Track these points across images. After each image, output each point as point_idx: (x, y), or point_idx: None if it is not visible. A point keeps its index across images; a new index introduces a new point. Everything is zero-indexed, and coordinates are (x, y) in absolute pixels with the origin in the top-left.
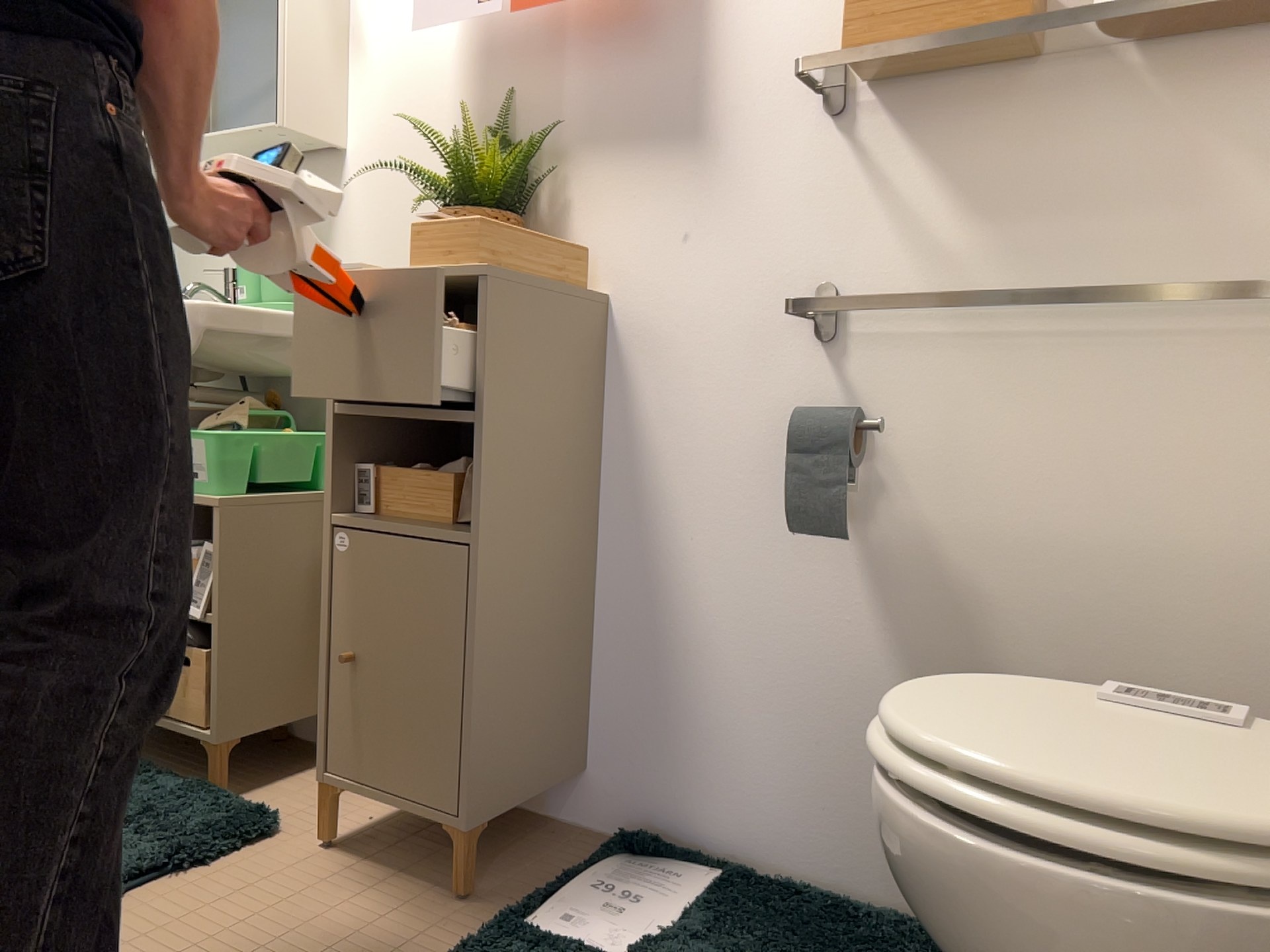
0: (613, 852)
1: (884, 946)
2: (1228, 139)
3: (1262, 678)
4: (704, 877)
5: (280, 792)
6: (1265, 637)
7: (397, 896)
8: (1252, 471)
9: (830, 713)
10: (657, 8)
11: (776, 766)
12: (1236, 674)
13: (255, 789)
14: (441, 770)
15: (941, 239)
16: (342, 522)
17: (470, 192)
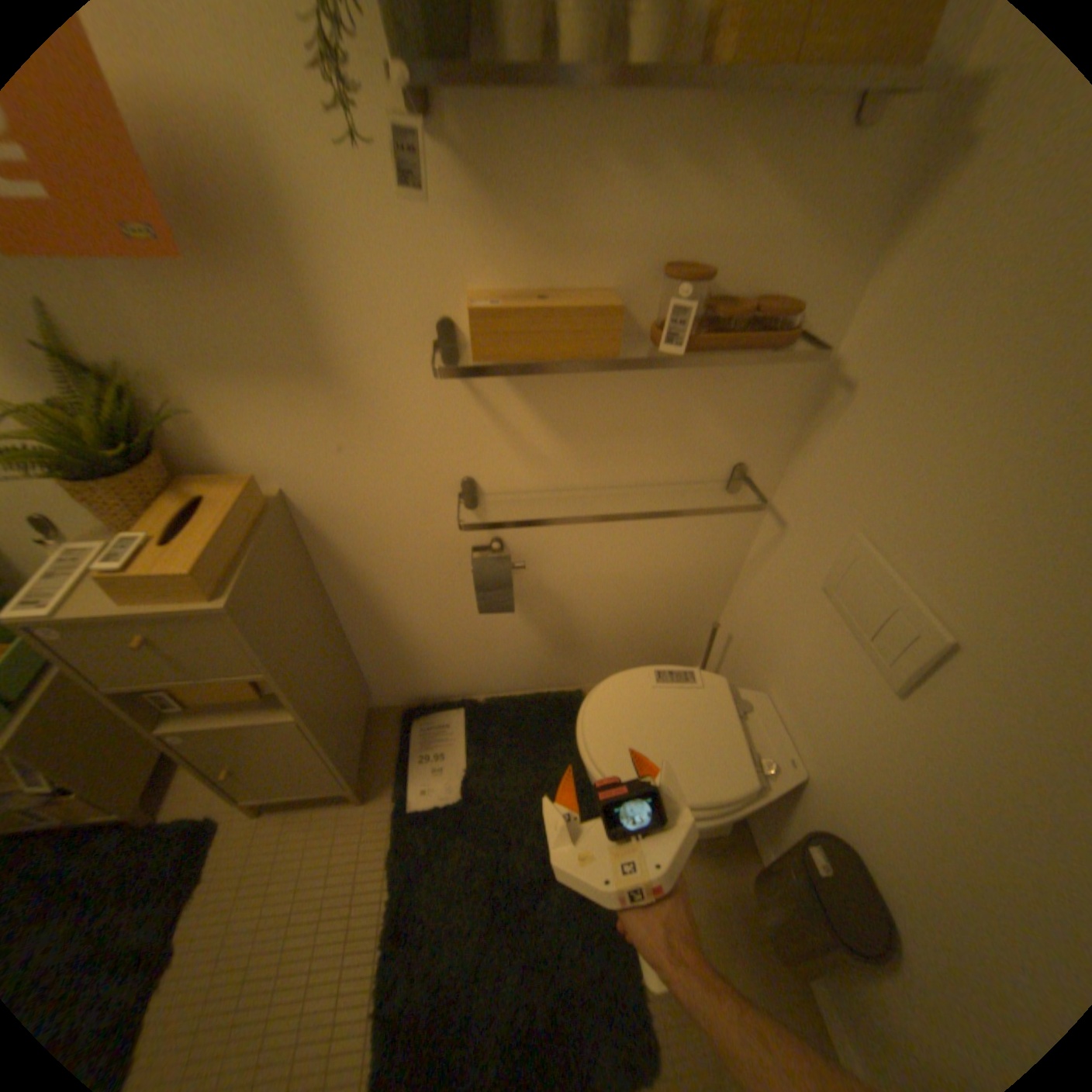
0: (409, 727)
1: (546, 721)
2: (704, 399)
3: (675, 601)
4: (458, 719)
5: (185, 790)
6: (679, 590)
7: (326, 825)
8: (685, 541)
9: (499, 646)
10: (216, 225)
11: (475, 667)
12: (666, 602)
13: (165, 798)
14: (325, 784)
15: (541, 449)
16: (165, 732)
17: (95, 463)
